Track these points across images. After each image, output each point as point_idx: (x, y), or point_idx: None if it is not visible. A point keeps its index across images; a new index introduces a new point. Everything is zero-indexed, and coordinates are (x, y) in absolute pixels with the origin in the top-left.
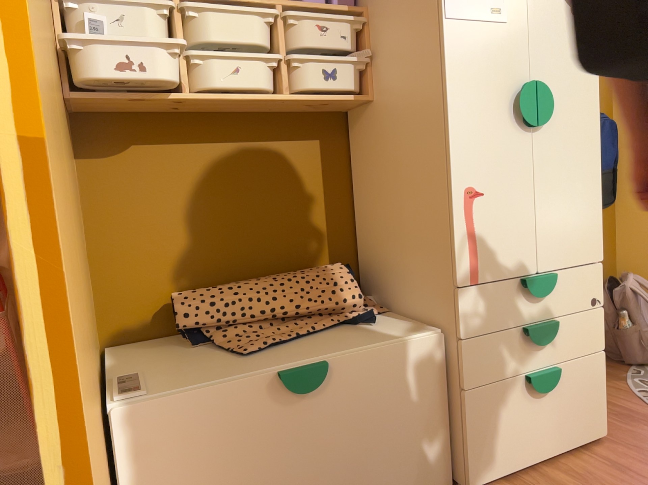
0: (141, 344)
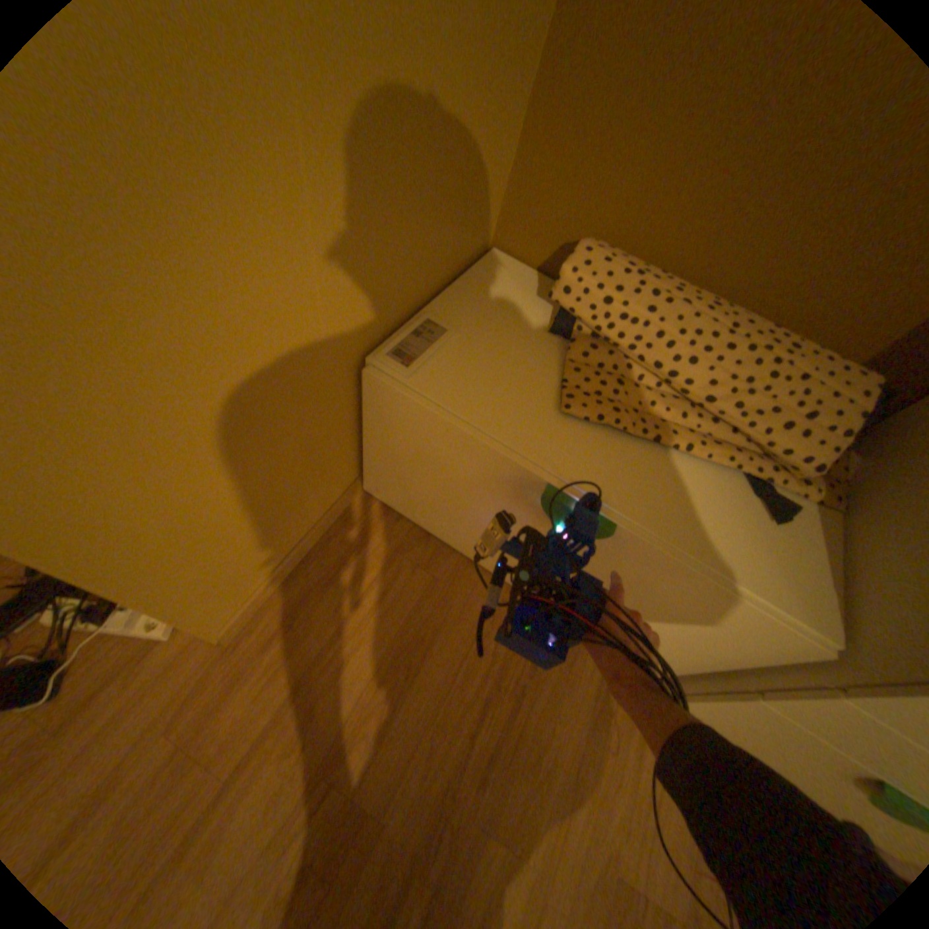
0: (525, 272)
